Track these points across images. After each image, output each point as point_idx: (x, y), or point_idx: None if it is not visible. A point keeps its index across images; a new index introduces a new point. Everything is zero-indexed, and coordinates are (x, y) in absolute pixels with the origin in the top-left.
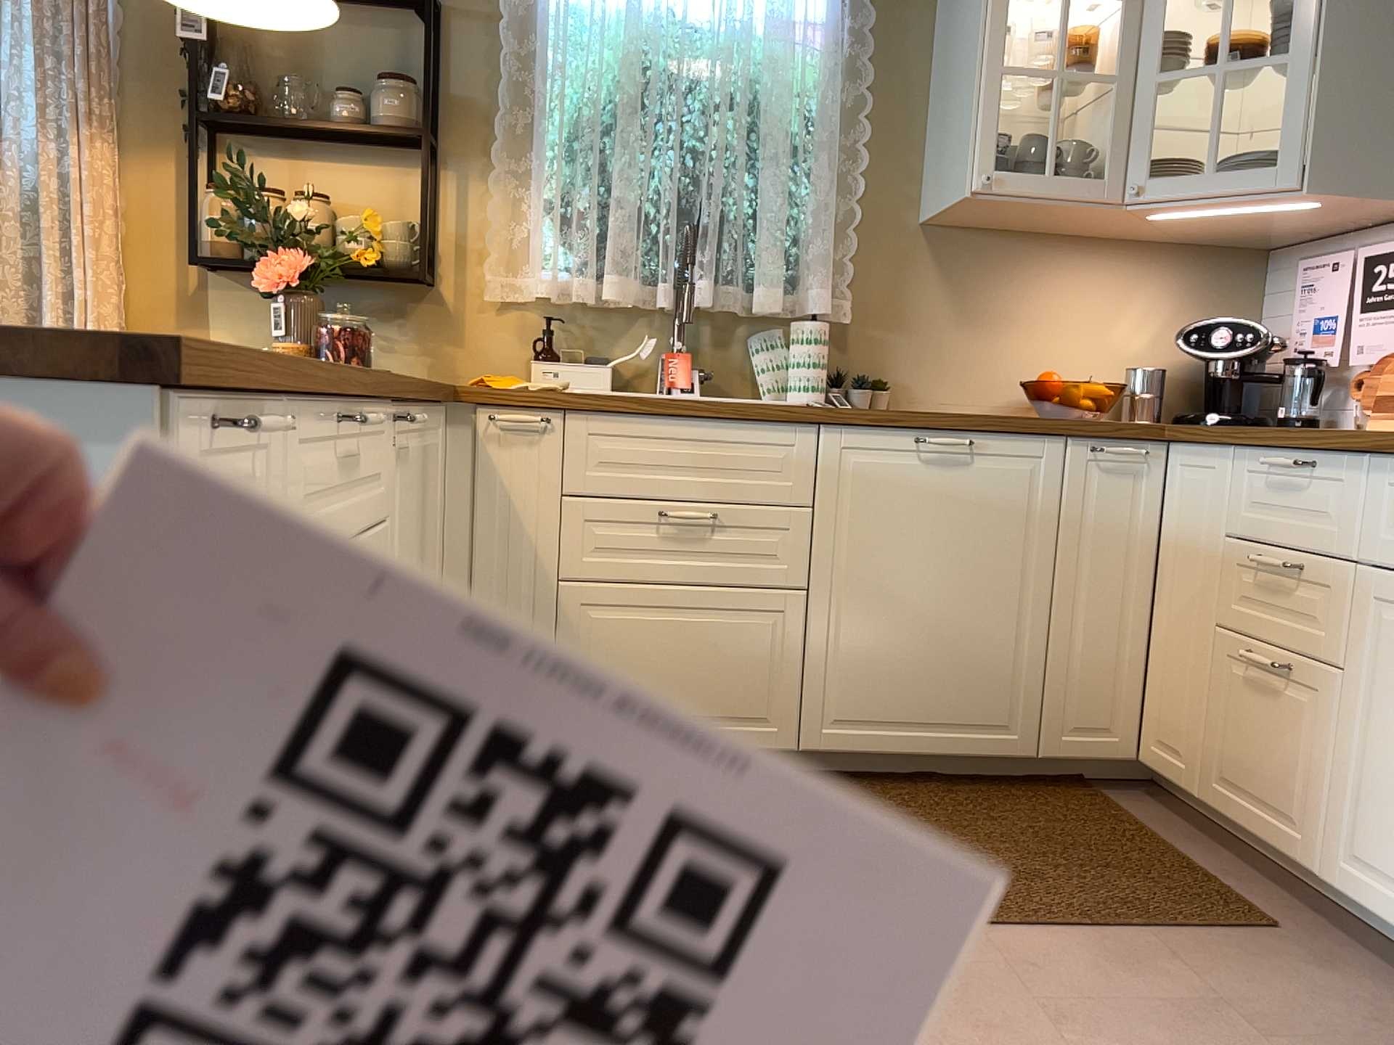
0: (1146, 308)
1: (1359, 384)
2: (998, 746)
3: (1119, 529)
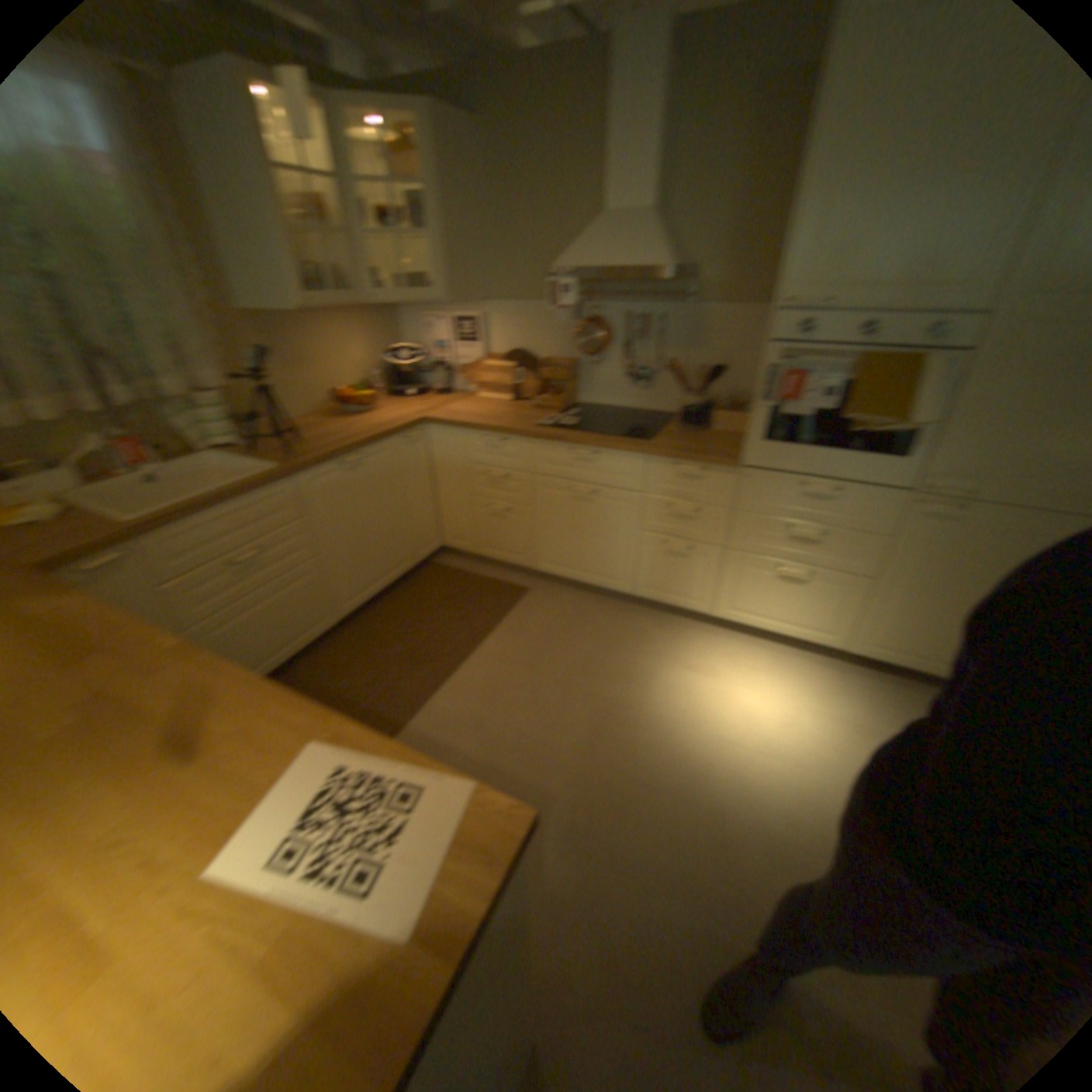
0: (365, 339)
1: (465, 371)
2: (408, 569)
3: (423, 466)
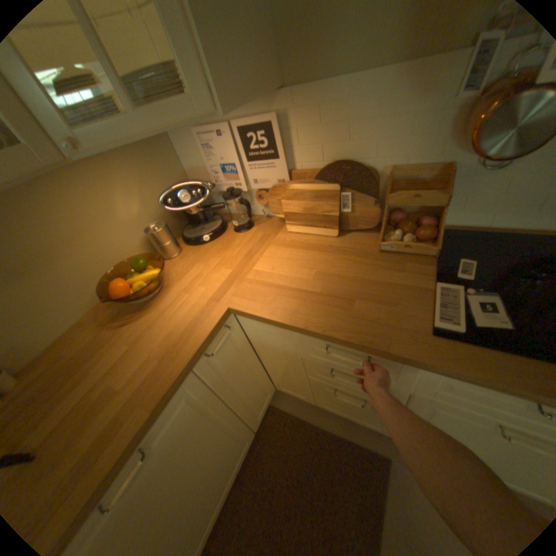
0: (122, 187)
1: (258, 195)
2: (244, 455)
3: (235, 360)
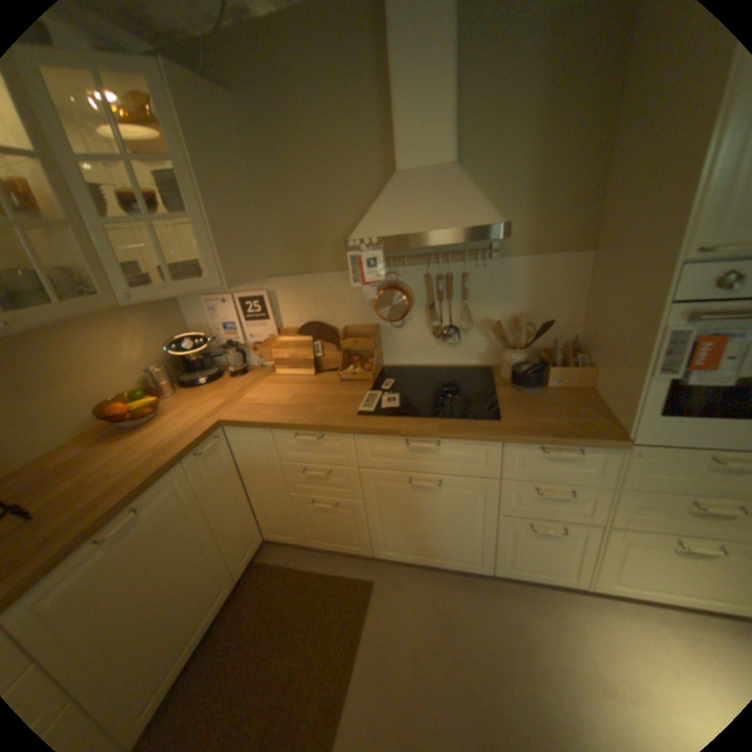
0: (132, 335)
1: (254, 348)
2: (221, 602)
3: (221, 475)
